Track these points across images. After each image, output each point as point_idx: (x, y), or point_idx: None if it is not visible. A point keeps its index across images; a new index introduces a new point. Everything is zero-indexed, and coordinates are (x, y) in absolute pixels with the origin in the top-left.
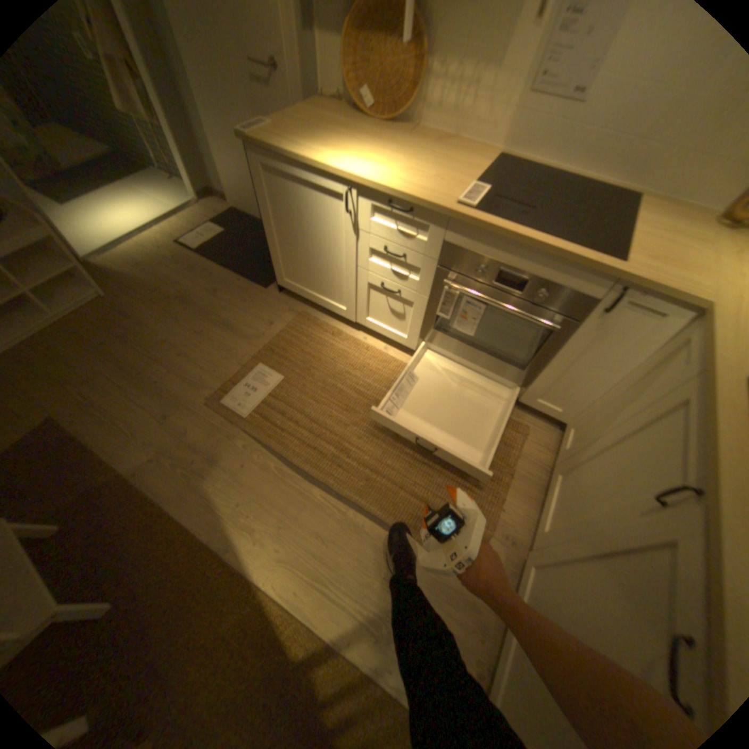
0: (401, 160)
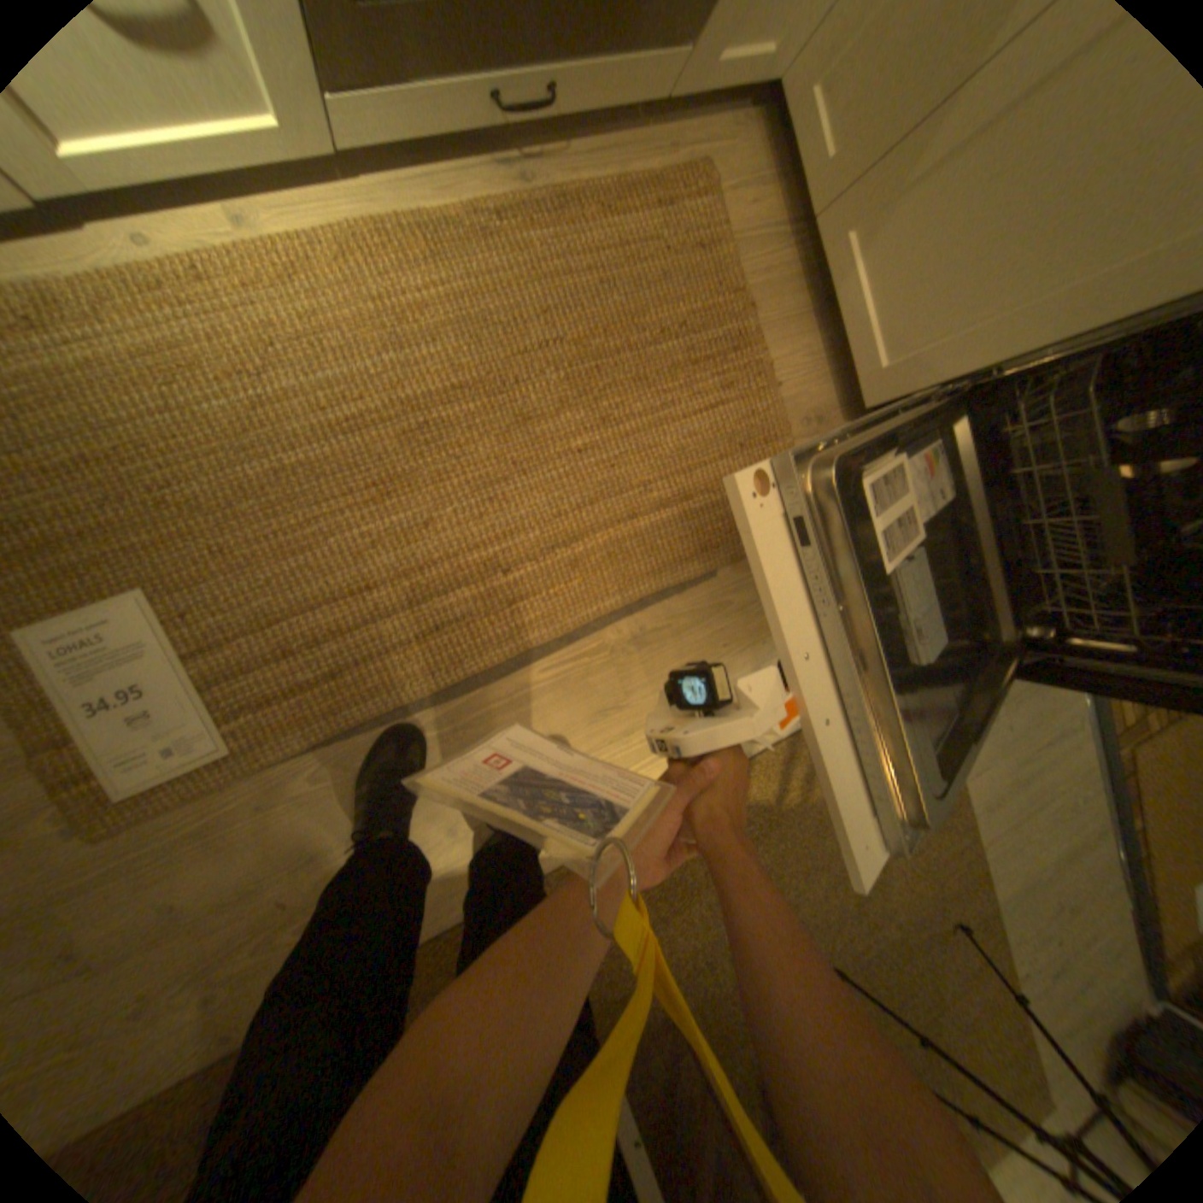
0: None
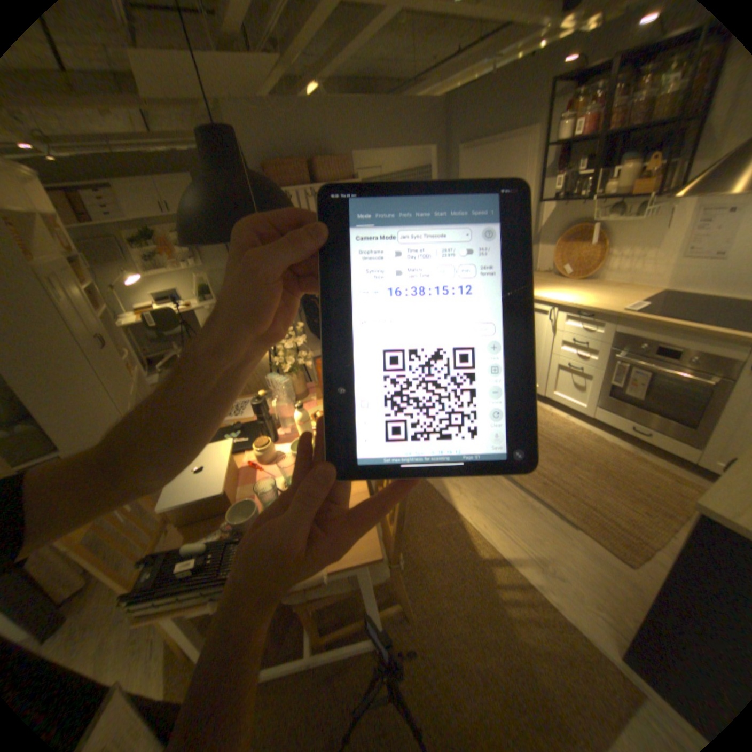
0: (587, 294)
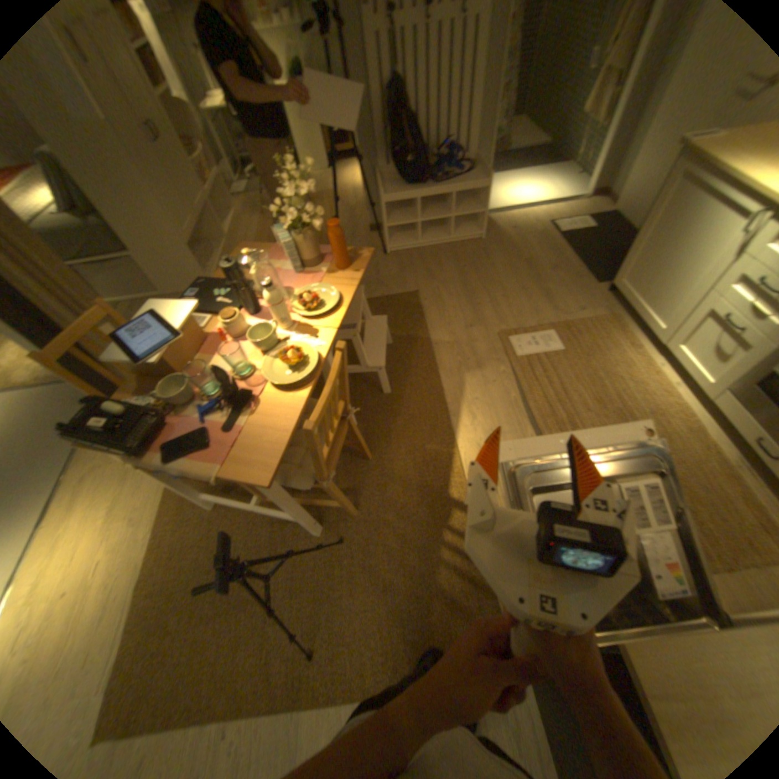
0: None
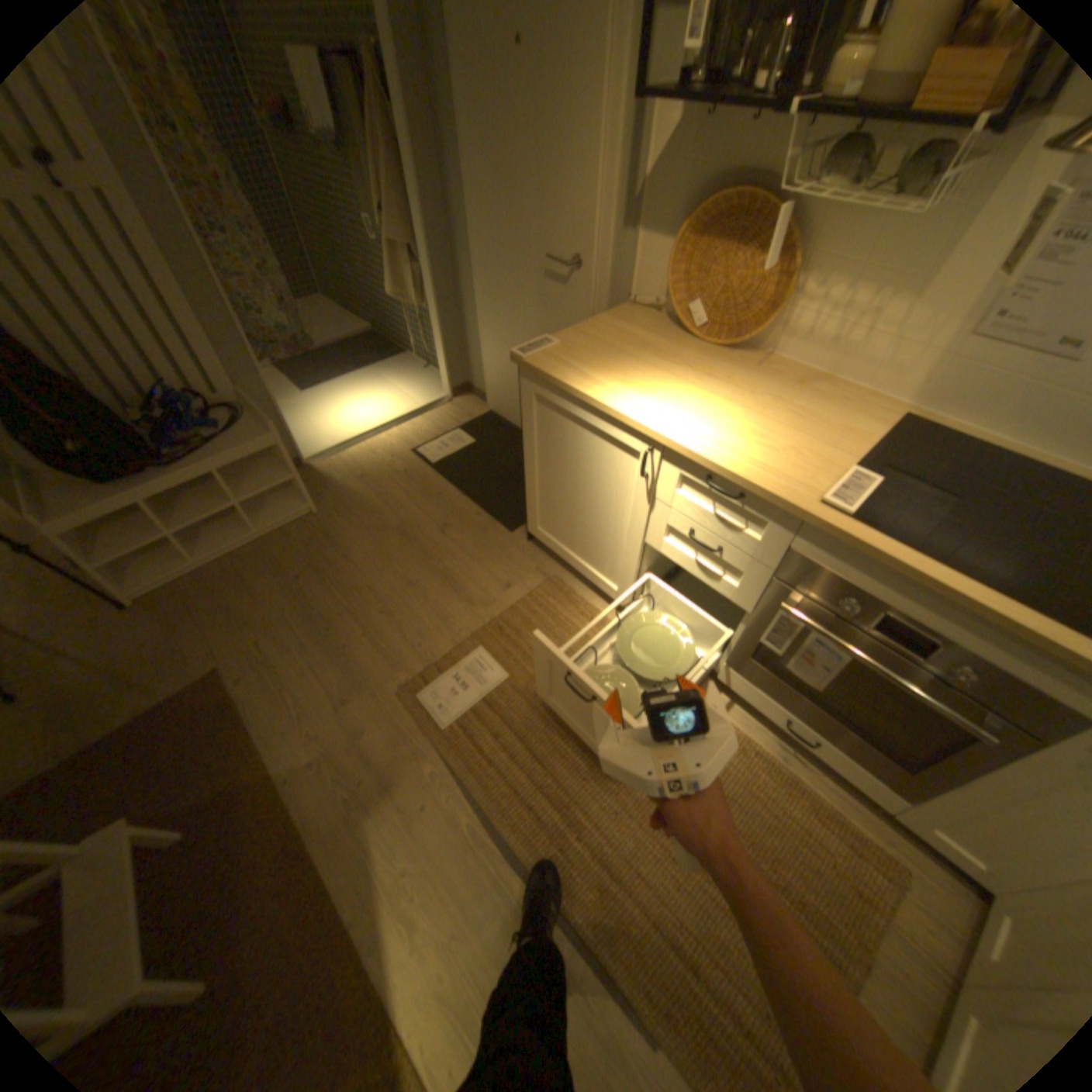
0: (738, 413)
